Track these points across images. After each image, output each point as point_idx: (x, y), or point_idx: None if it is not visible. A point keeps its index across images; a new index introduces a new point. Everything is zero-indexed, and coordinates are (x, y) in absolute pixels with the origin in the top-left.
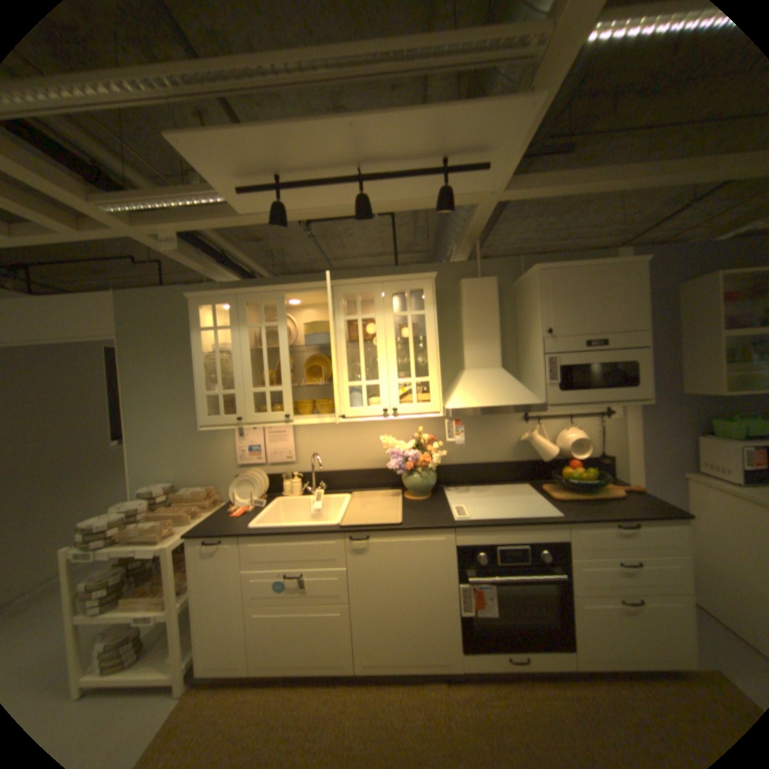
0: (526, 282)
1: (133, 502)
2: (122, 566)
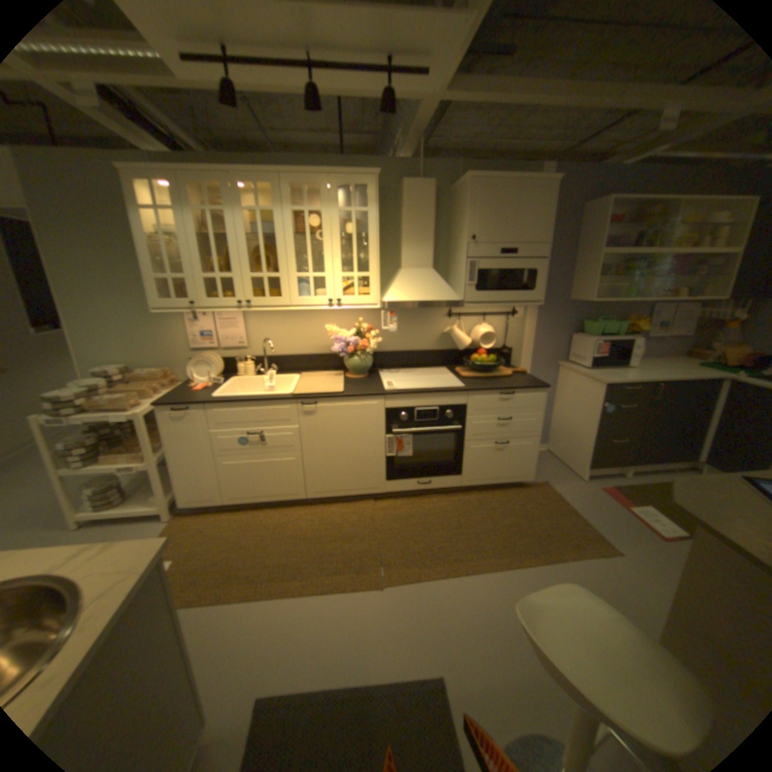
0: (461, 188)
1: (92, 380)
2: (95, 433)
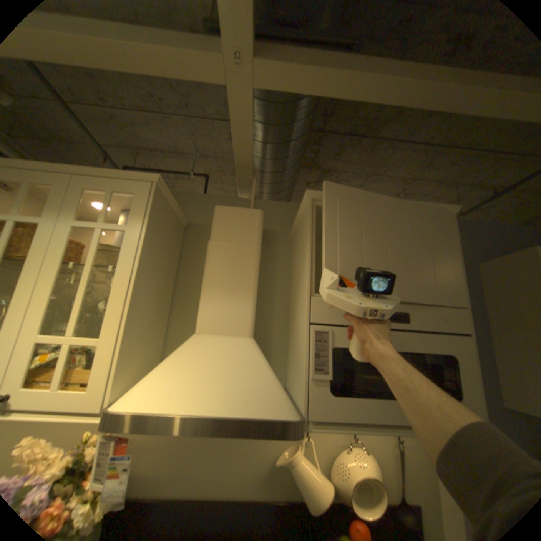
0: (299, 223)
1: None
2: None
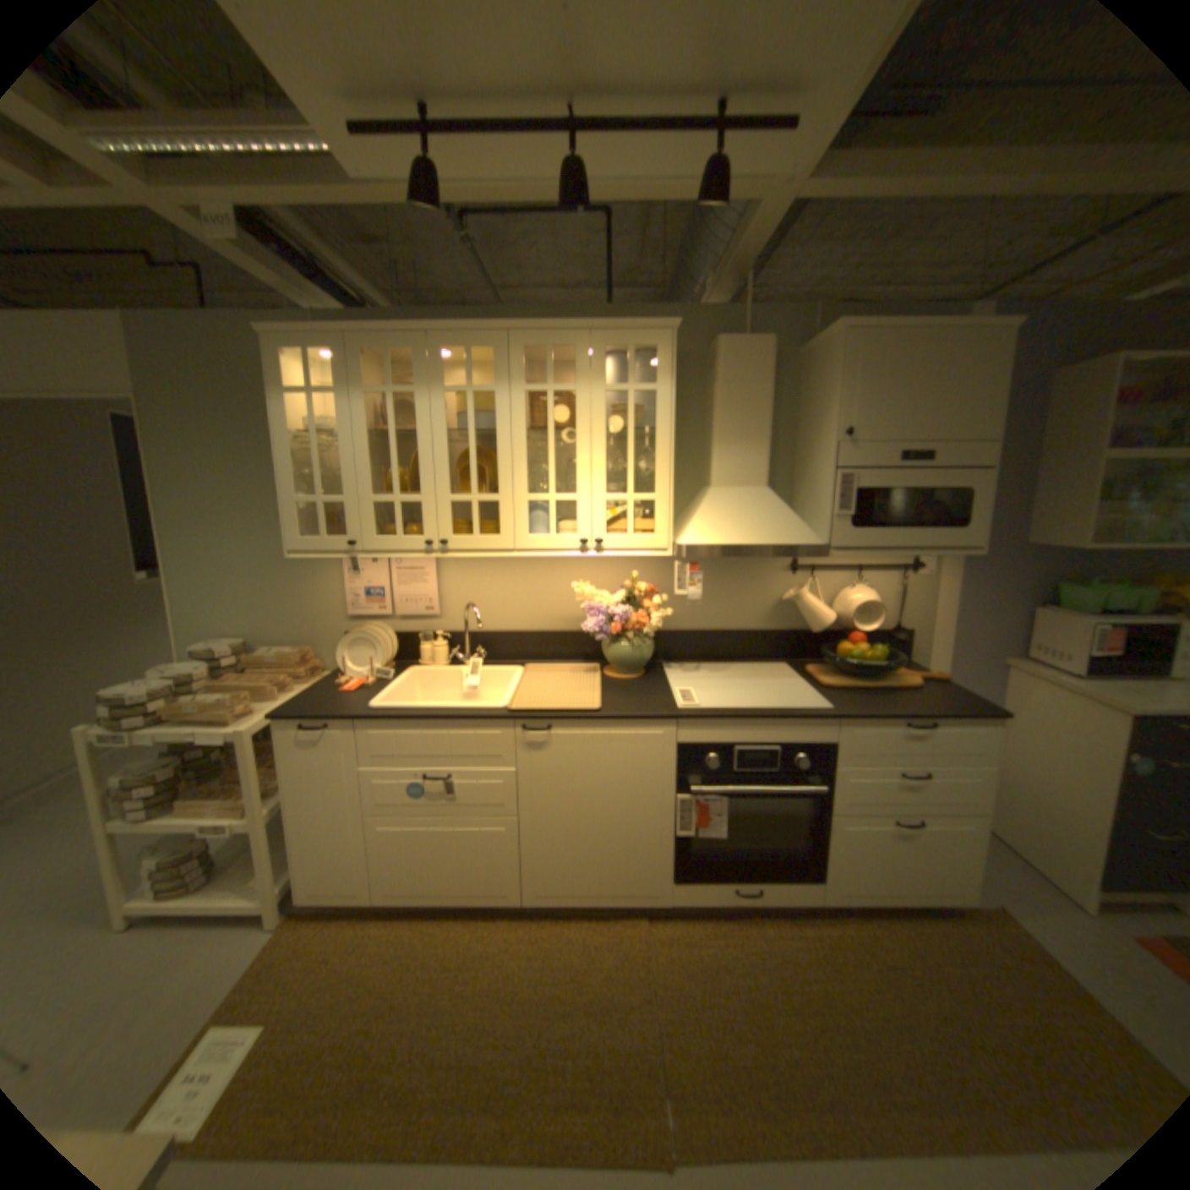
0: (822, 348)
1: (183, 665)
2: (174, 756)
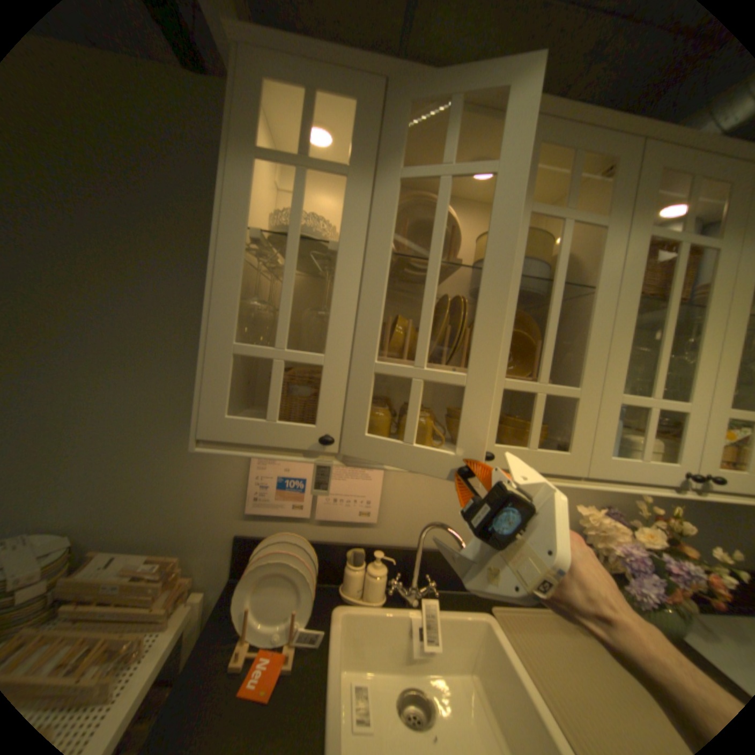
0: None
1: None
2: None
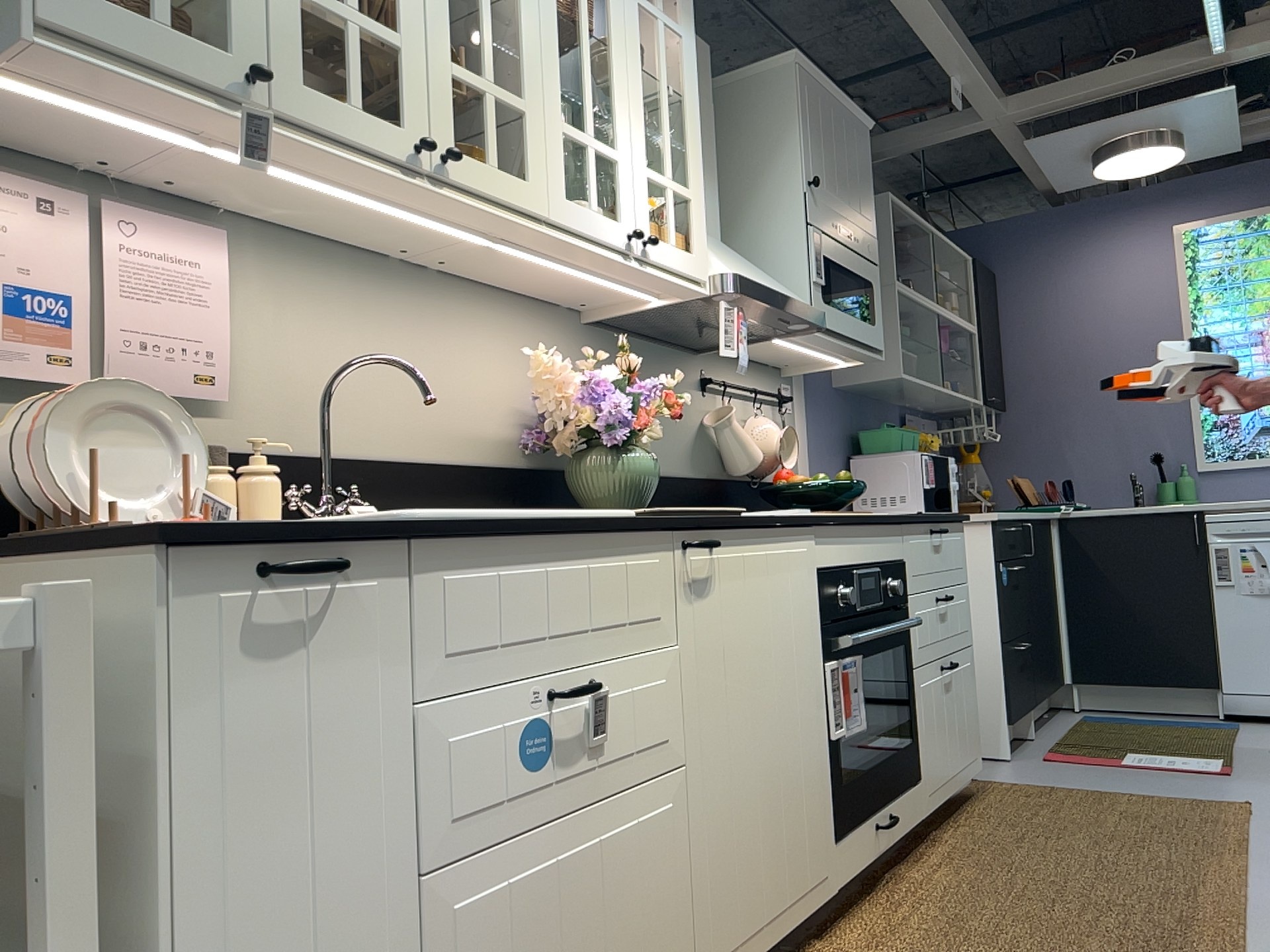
0: (742, 90)
1: None
2: None
